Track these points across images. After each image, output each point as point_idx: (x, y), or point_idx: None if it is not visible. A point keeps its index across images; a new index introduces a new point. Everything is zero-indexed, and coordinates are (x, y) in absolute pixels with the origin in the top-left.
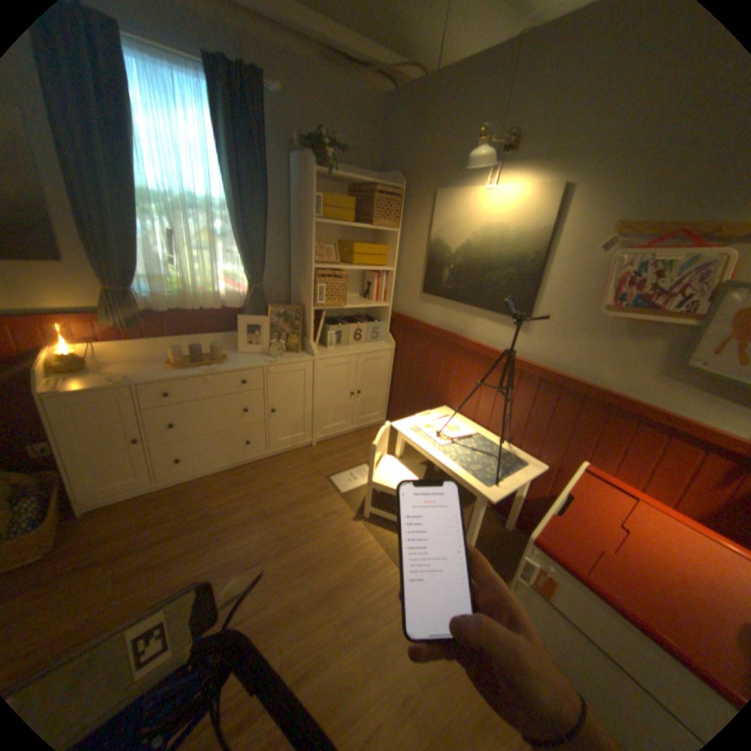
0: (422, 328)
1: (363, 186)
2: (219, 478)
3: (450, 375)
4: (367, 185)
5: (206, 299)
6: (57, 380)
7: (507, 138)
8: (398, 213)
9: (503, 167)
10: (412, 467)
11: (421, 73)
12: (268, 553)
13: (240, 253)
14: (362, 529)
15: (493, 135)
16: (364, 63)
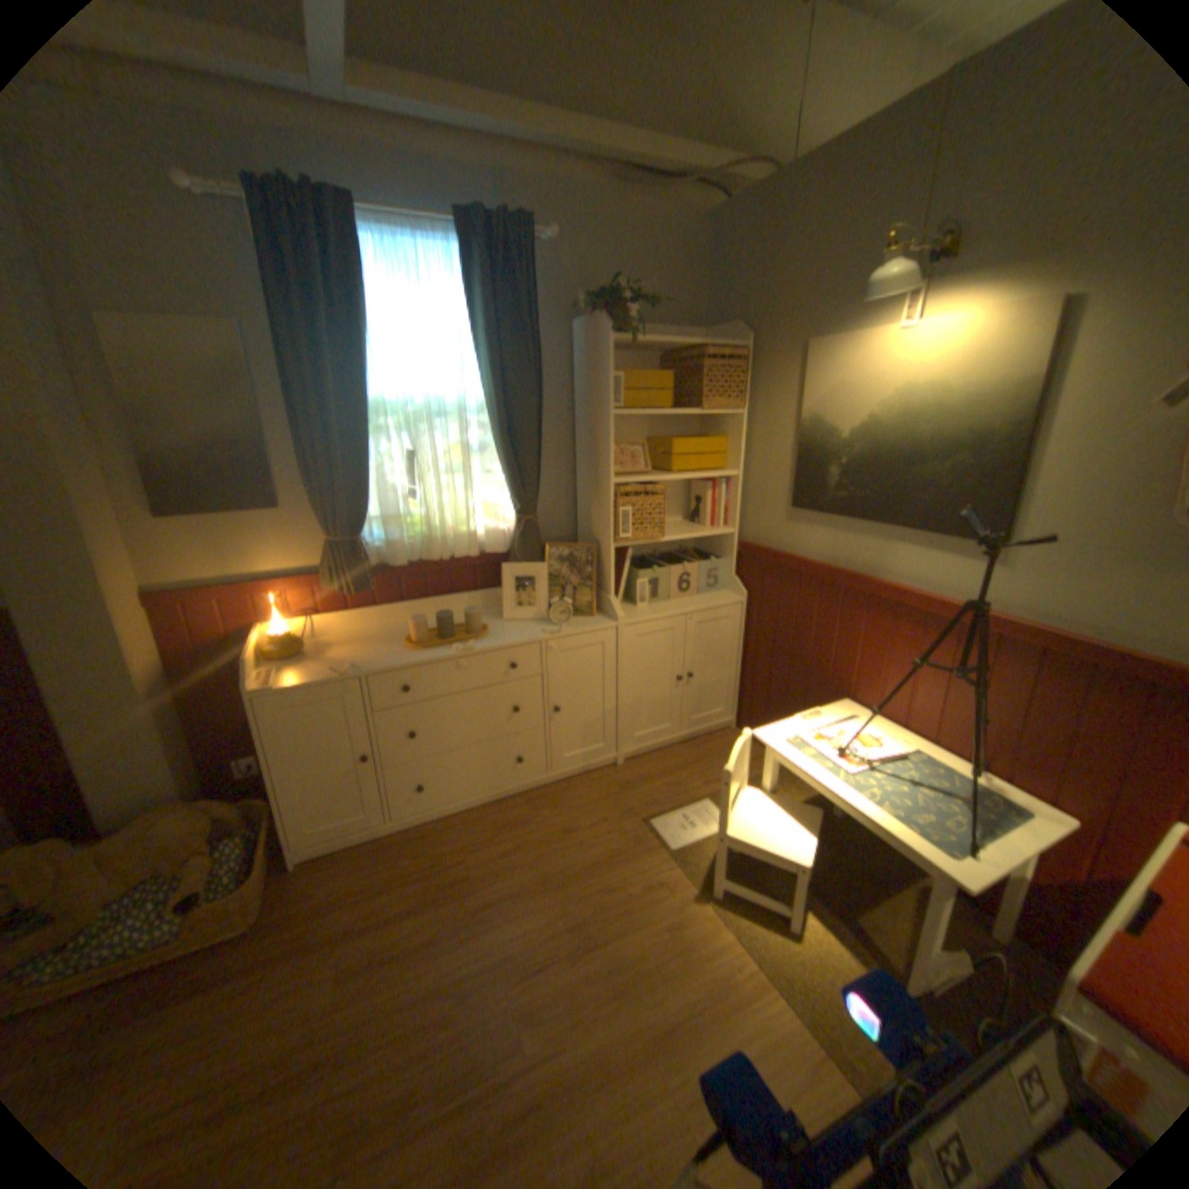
0: (796, 565)
1: (683, 351)
2: (479, 816)
3: (853, 645)
4: (691, 349)
5: (457, 543)
6: (270, 671)
7: (936, 239)
8: (743, 384)
9: (932, 286)
10: (796, 812)
11: (768, 169)
12: (558, 952)
13: (504, 473)
14: (713, 919)
15: (908, 239)
16: (676, 173)
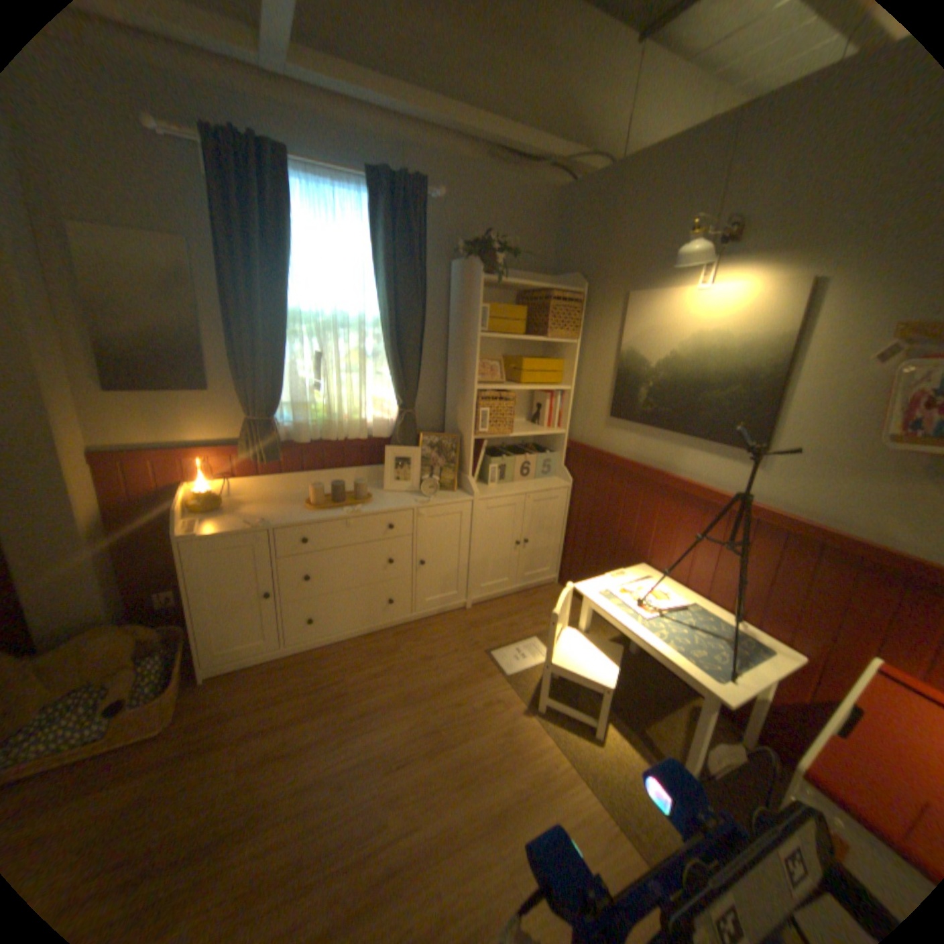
0: (611, 461)
1: (535, 292)
2: (356, 645)
3: (651, 523)
4: (541, 291)
5: (351, 428)
6: (194, 521)
7: (726, 227)
8: (578, 321)
9: (721, 261)
10: (603, 647)
11: (605, 161)
12: (417, 752)
13: (391, 375)
14: (538, 728)
15: (706, 225)
16: (536, 157)
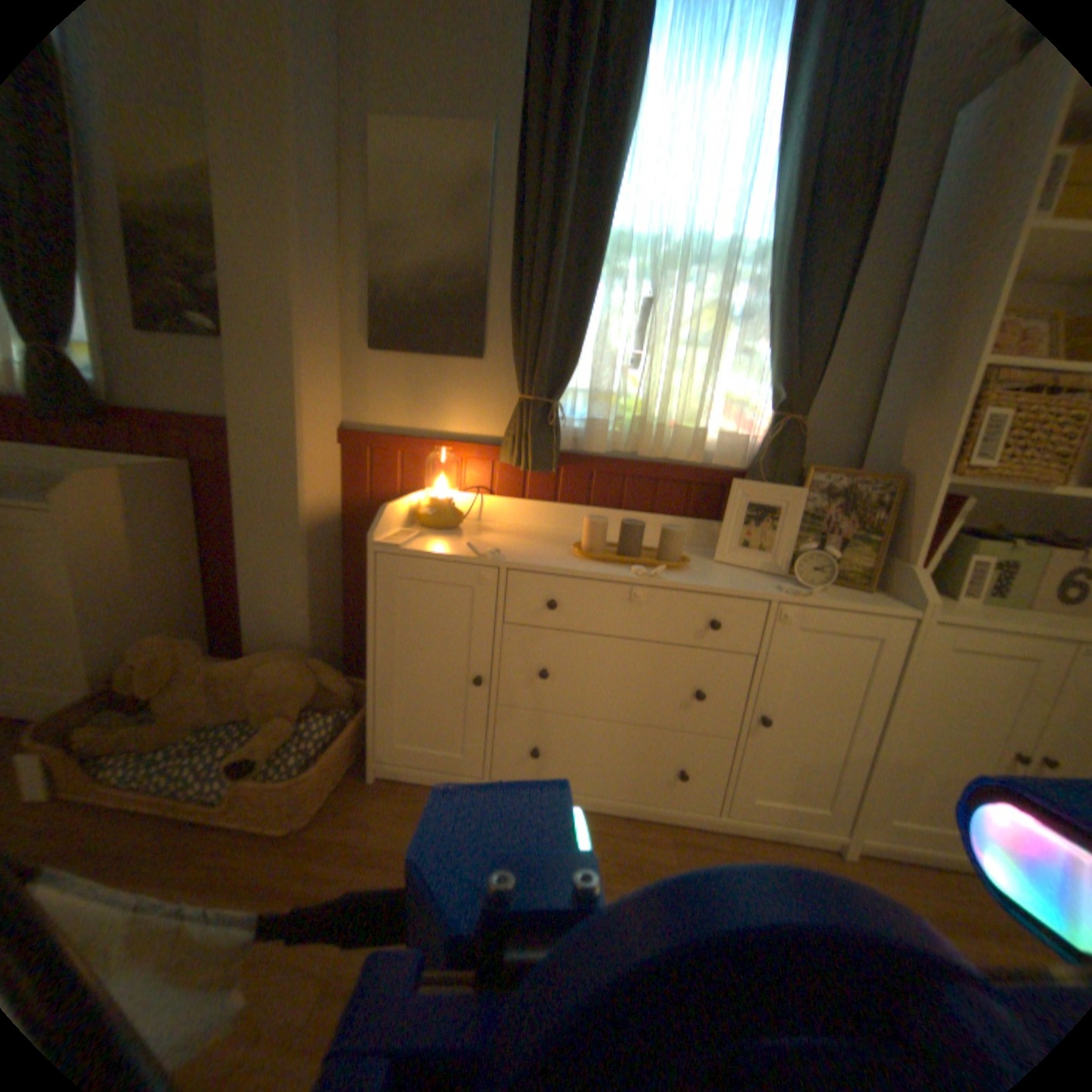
0: None
1: None
2: (605, 829)
3: None
4: None
5: (679, 443)
6: (416, 532)
7: None
8: None
9: None
10: None
11: None
12: None
13: (776, 343)
14: None
15: None
16: None
